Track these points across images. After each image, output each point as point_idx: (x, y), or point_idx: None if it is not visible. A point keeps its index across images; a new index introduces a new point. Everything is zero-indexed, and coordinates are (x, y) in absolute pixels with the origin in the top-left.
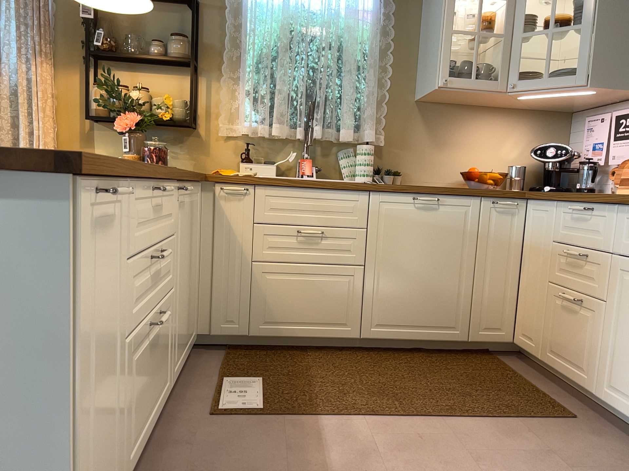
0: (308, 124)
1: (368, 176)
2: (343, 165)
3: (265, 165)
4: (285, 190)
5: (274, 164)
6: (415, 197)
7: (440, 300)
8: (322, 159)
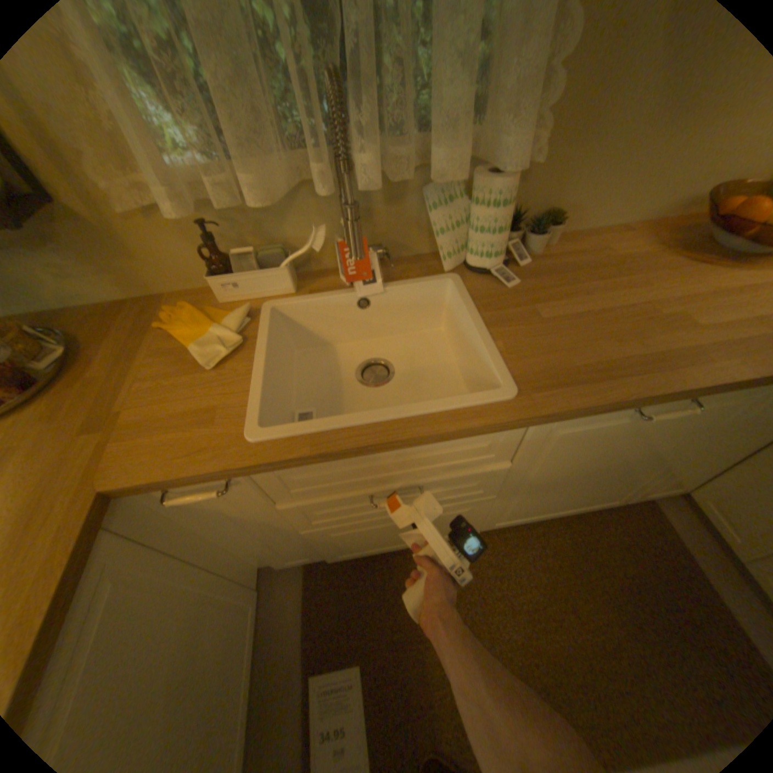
0: (336, 131)
1: (496, 258)
2: (439, 228)
3: (263, 271)
4: (324, 460)
5: (281, 263)
6: (644, 408)
7: (609, 491)
8: (387, 210)
